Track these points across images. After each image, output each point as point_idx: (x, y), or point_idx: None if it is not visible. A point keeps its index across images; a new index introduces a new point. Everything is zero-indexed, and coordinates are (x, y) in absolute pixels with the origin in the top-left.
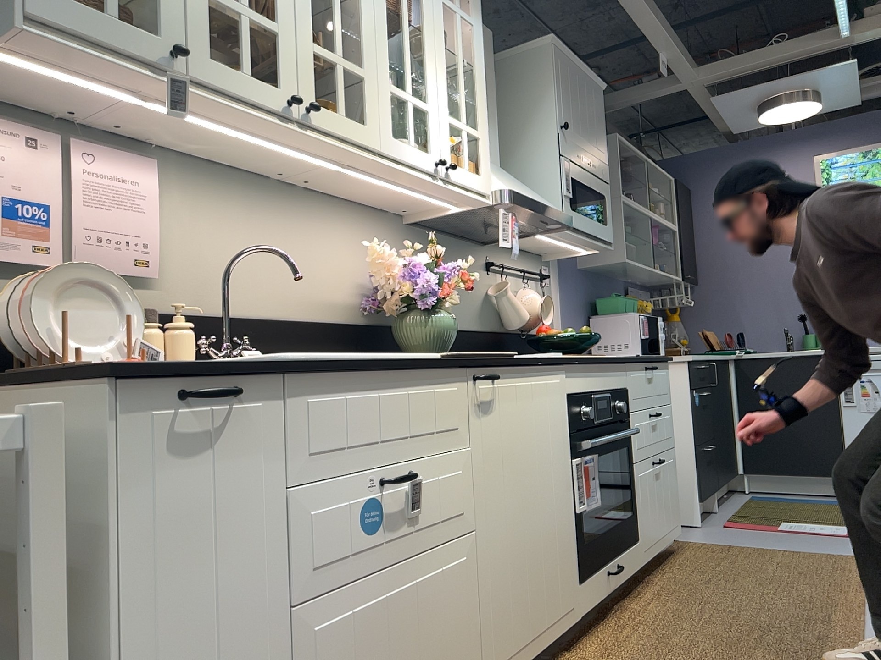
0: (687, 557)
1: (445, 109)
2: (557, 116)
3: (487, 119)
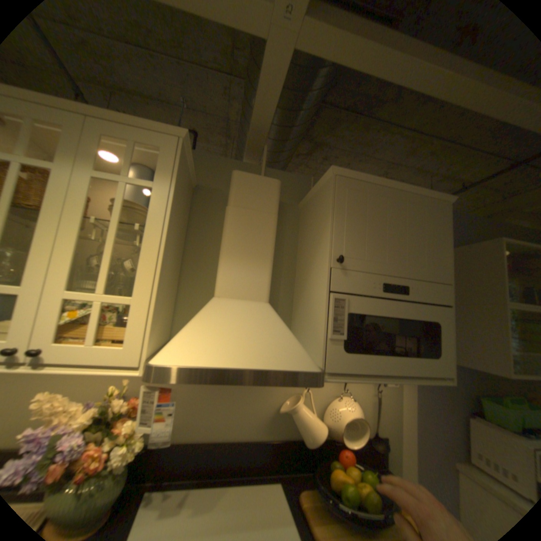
0: None
1: (56, 284)
2: (329, 248)
3: (155, 279)
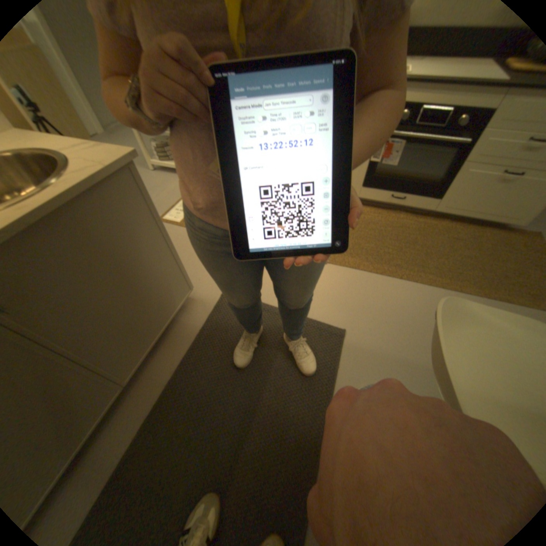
0: (498, 233)
1: None
2: None
3: None
